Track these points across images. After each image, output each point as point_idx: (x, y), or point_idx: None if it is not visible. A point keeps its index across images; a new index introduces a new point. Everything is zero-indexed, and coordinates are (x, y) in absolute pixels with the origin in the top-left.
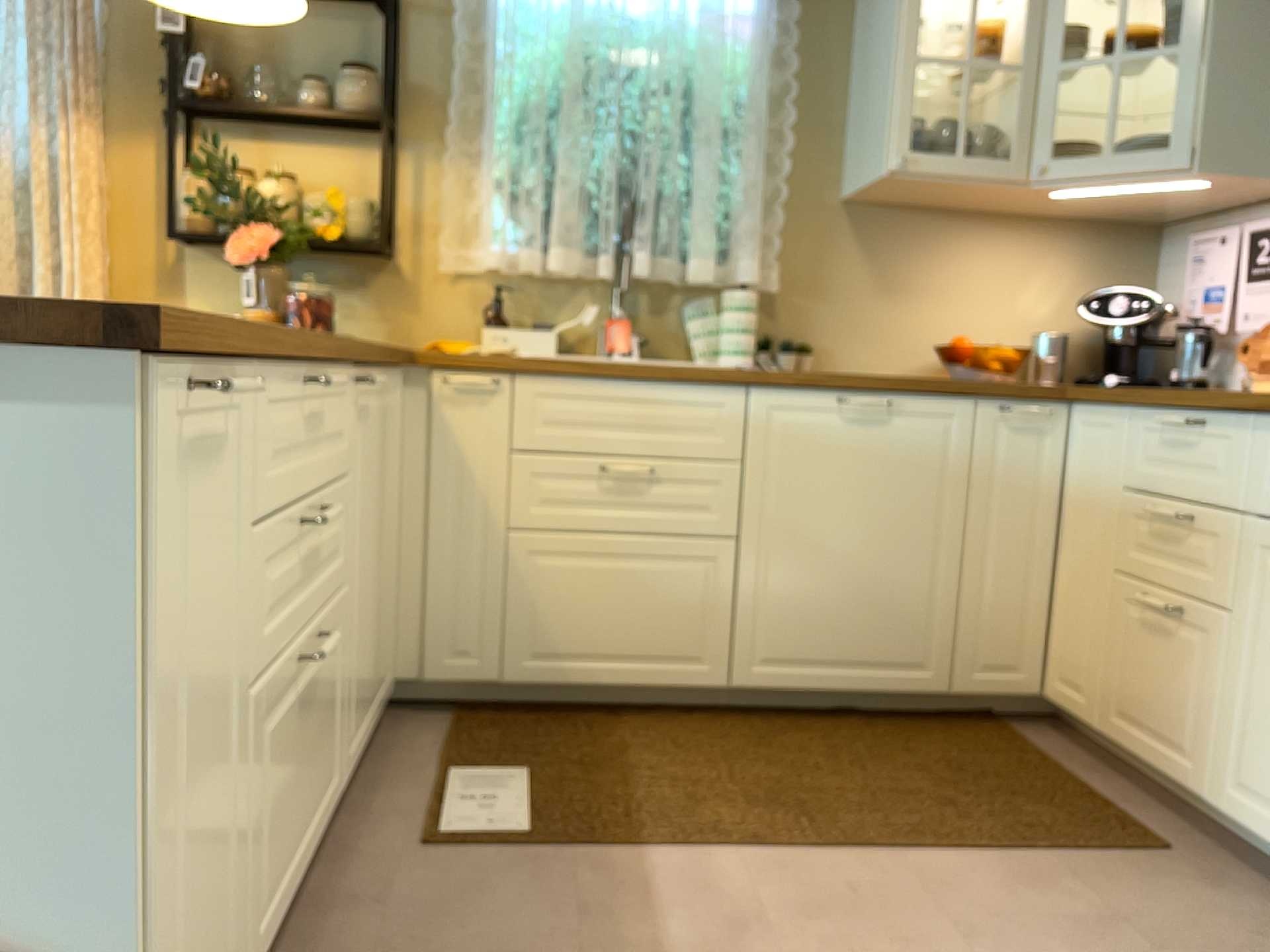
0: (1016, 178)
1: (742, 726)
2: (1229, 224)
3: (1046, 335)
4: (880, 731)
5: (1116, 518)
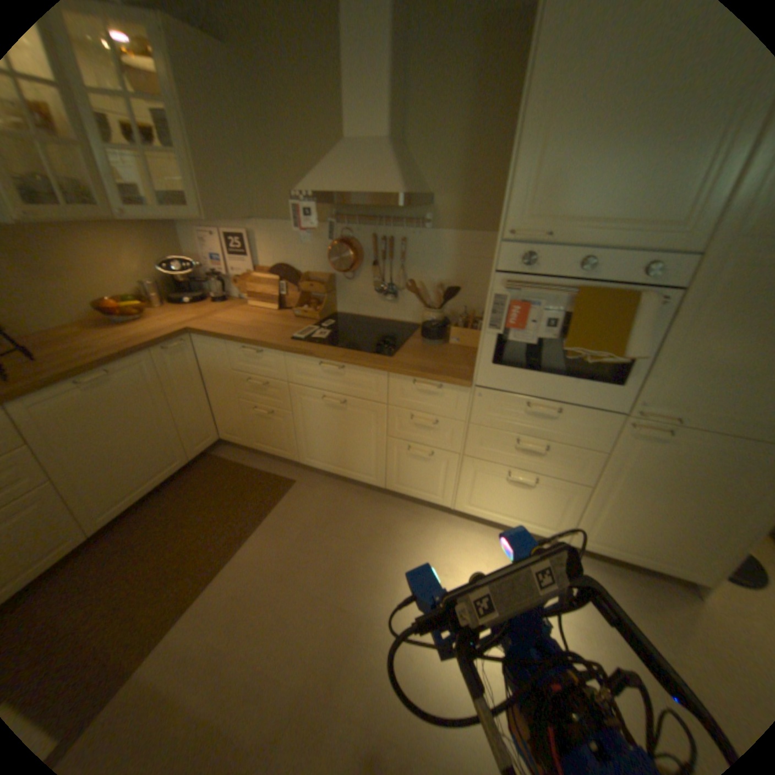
0: (102, 218)
1: (104, 546)
2: (204, 223)
3: (138, 279)
4: (168, 496)
5: (229, 380)
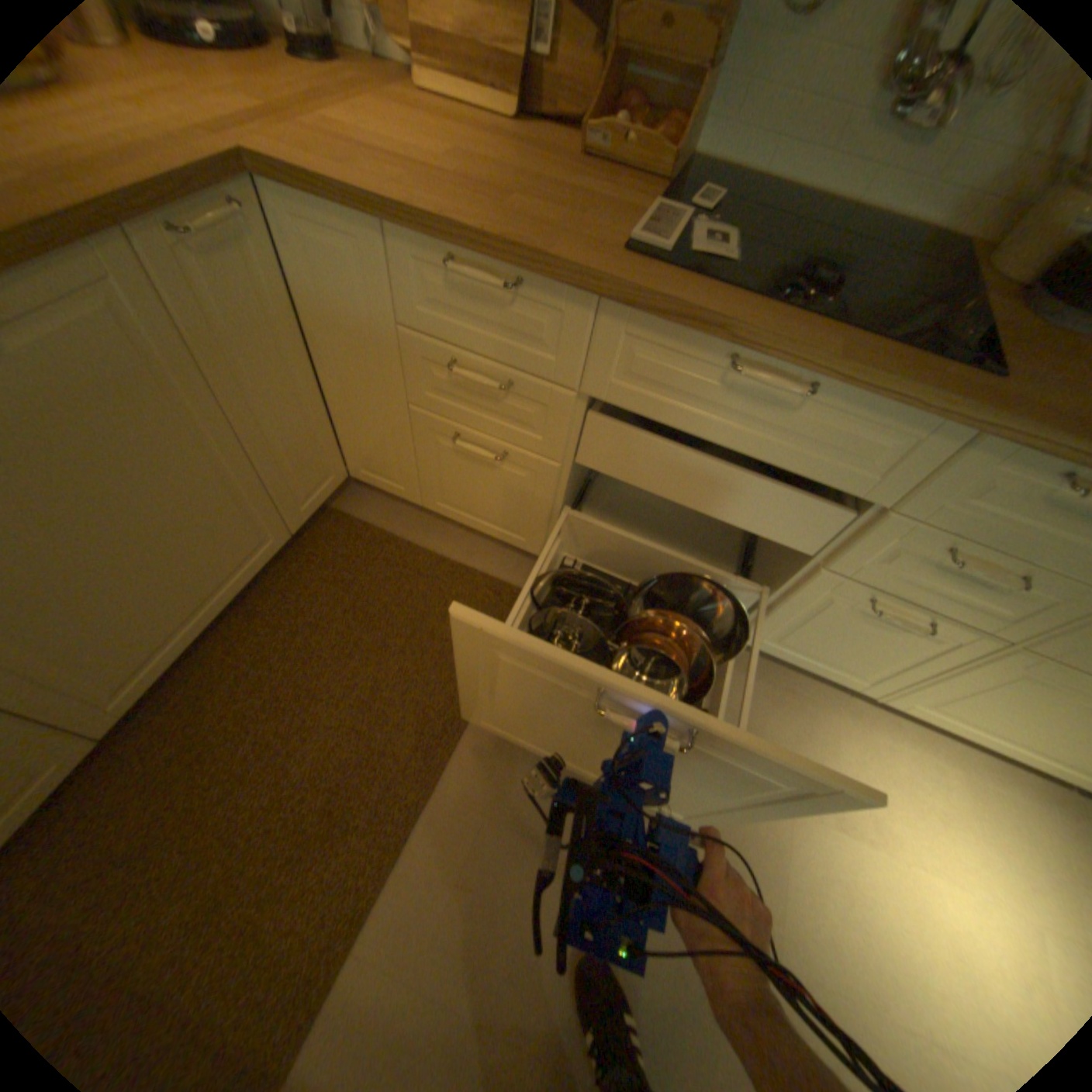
0: None
1: (144, 739)
2: None
3: None
4: (262, 614)
5: (389, 351)
